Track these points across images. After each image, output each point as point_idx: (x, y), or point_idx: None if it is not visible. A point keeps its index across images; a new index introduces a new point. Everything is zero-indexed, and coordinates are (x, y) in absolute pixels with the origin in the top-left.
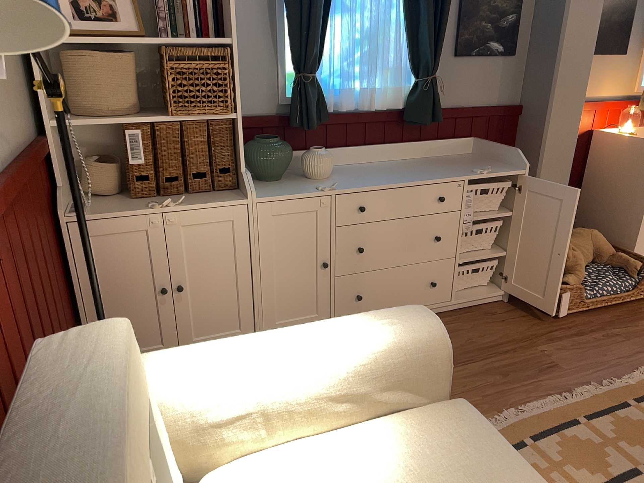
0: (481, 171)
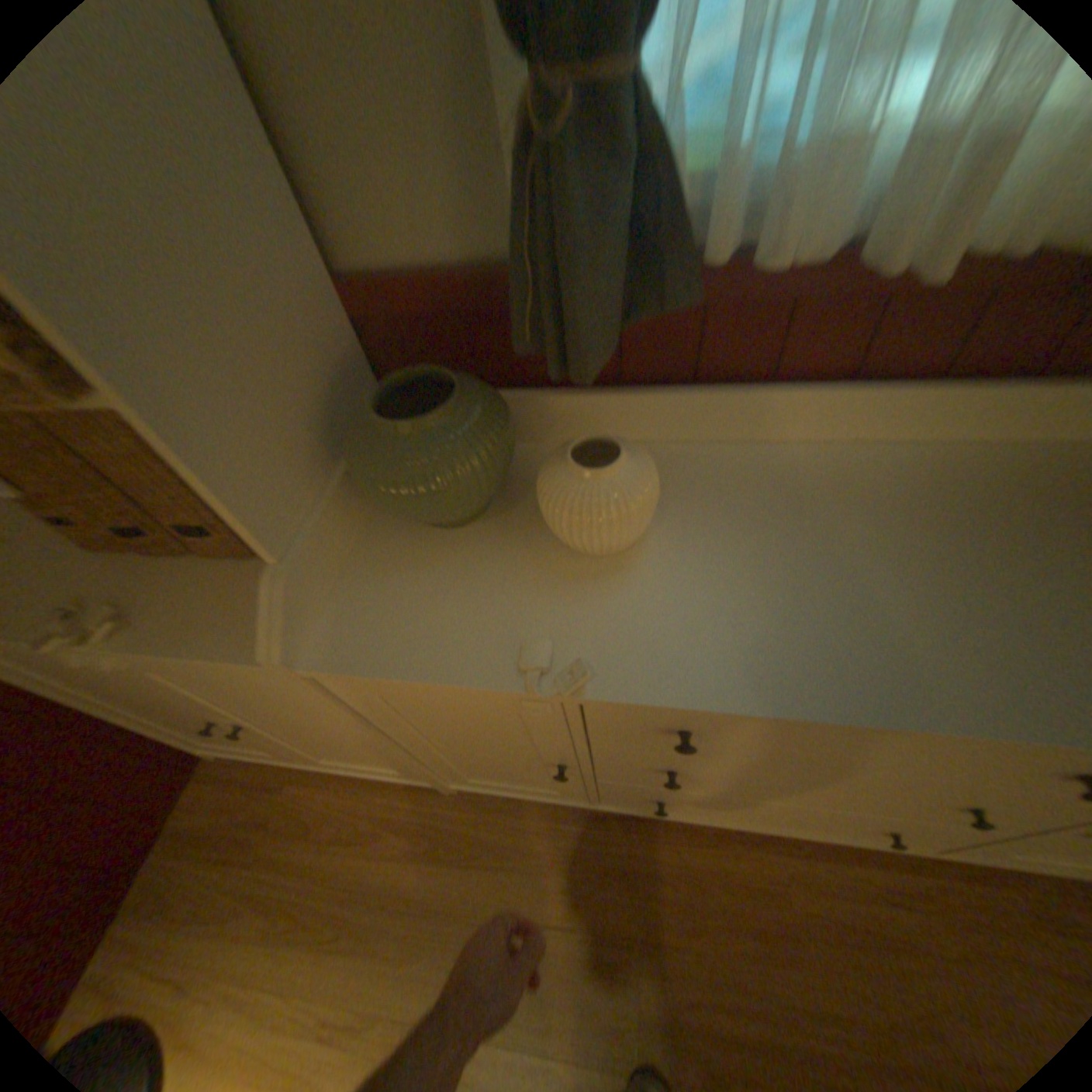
0: None
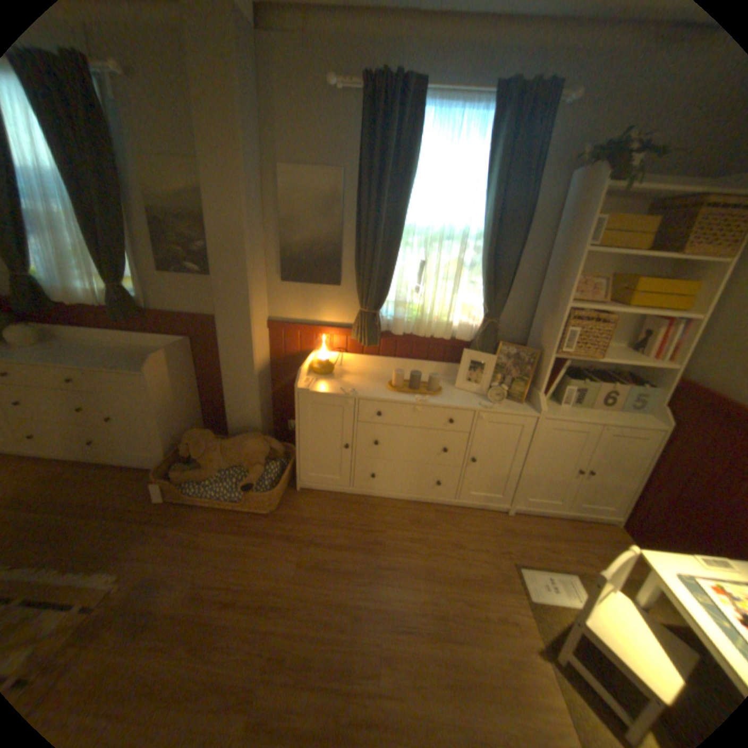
0: (106, 366)
